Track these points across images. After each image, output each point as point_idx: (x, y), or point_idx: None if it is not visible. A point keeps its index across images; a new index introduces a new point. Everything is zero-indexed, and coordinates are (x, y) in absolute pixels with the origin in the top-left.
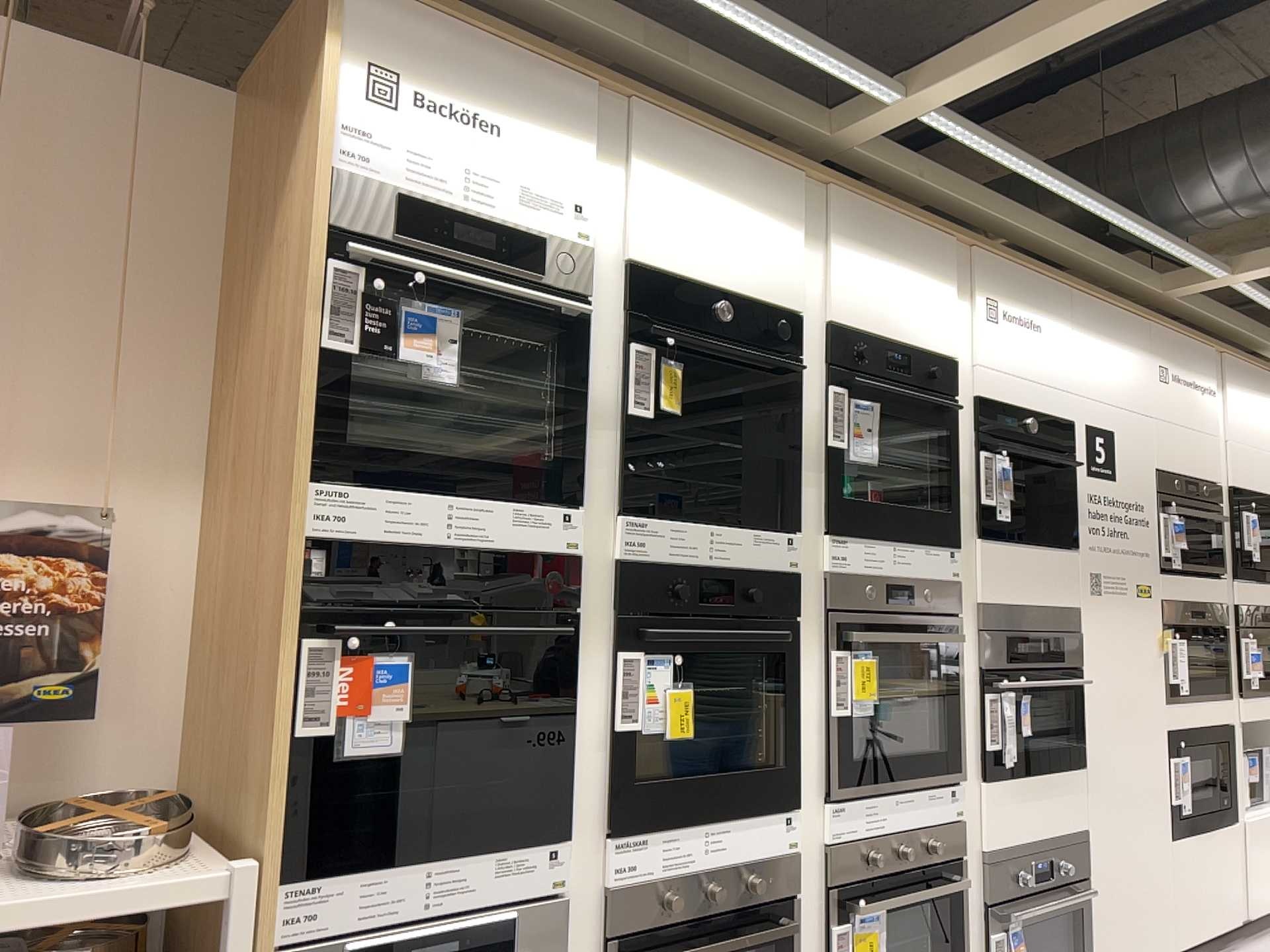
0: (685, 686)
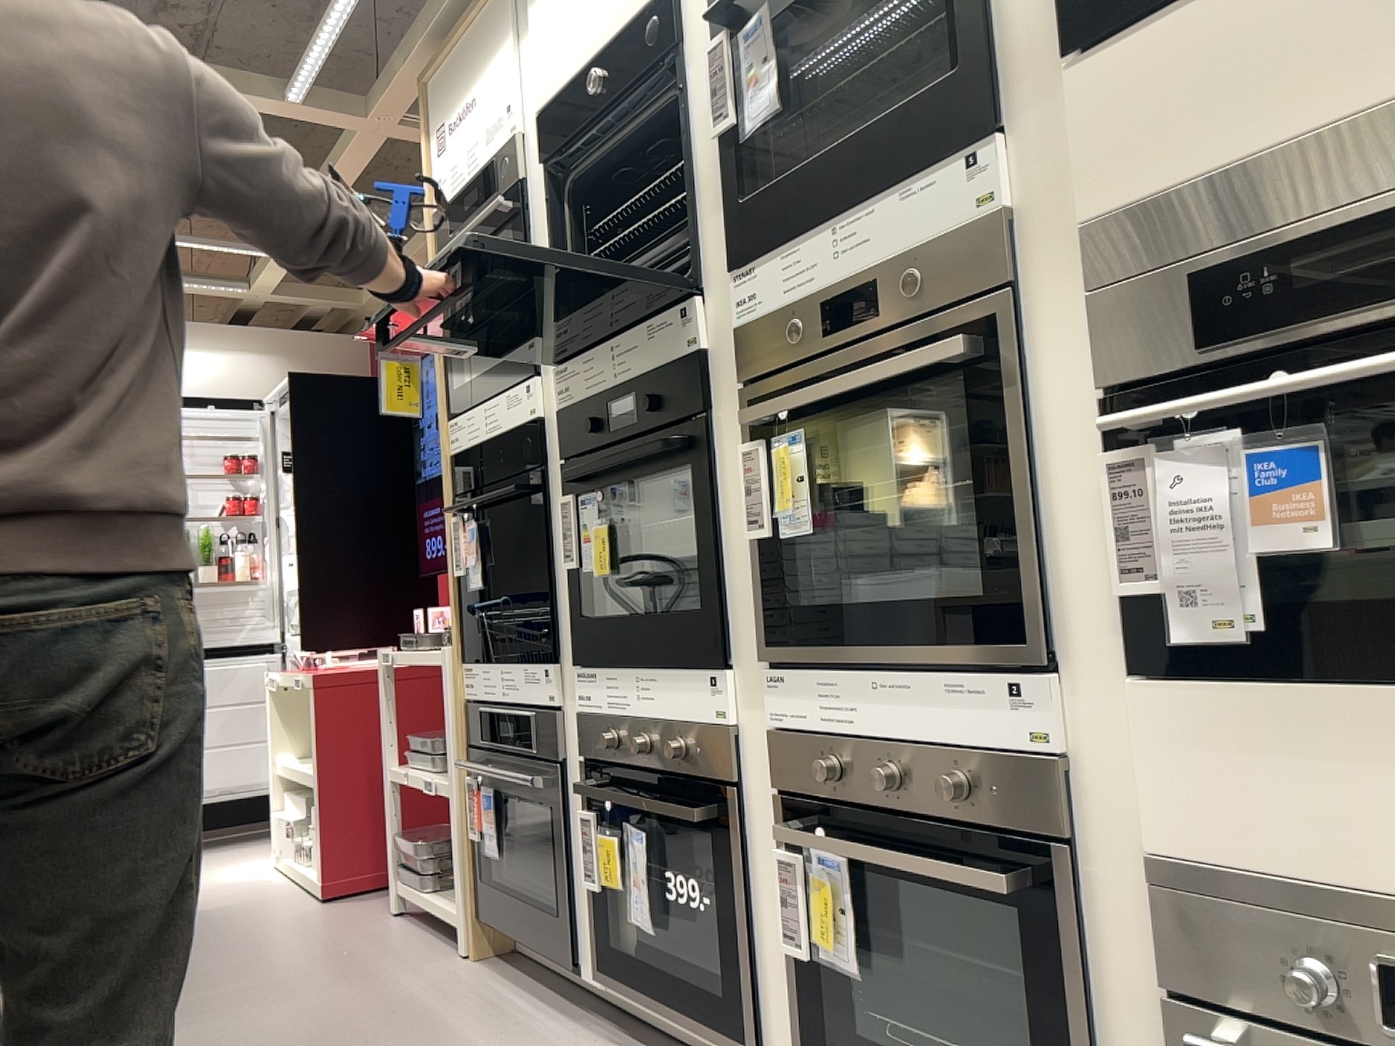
0: (601, 532)
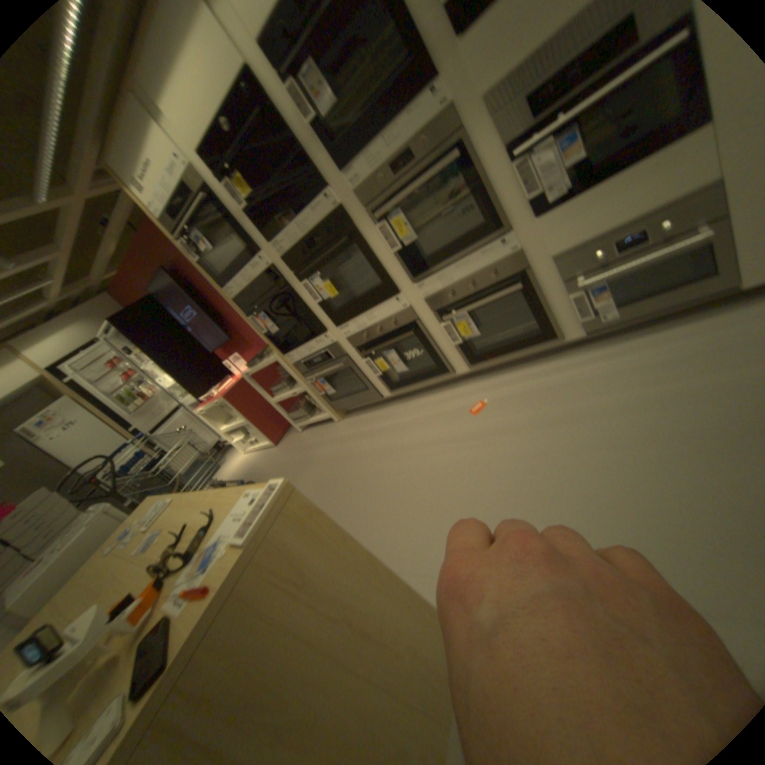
0: (327, 281)
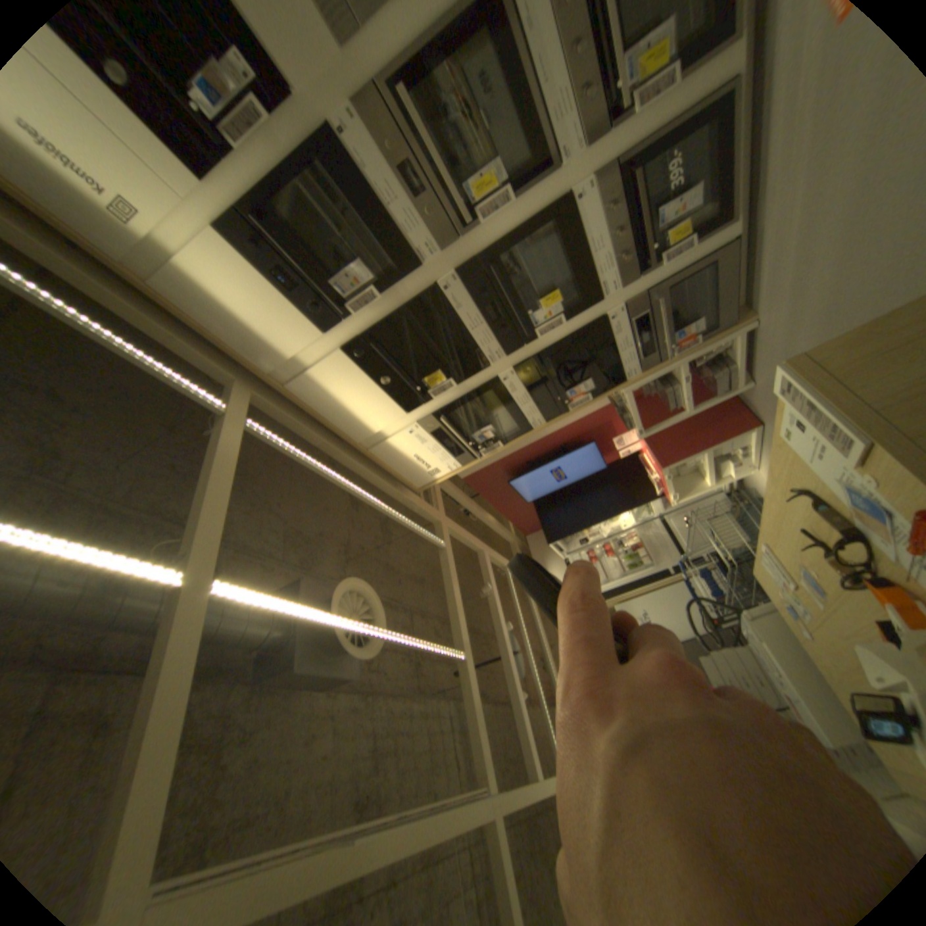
0: (545, 299)
